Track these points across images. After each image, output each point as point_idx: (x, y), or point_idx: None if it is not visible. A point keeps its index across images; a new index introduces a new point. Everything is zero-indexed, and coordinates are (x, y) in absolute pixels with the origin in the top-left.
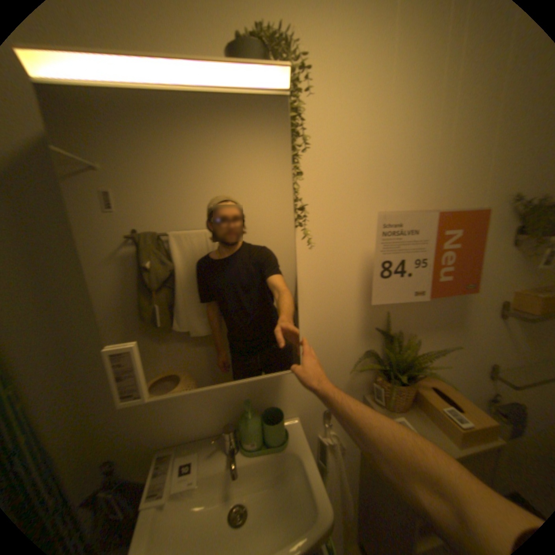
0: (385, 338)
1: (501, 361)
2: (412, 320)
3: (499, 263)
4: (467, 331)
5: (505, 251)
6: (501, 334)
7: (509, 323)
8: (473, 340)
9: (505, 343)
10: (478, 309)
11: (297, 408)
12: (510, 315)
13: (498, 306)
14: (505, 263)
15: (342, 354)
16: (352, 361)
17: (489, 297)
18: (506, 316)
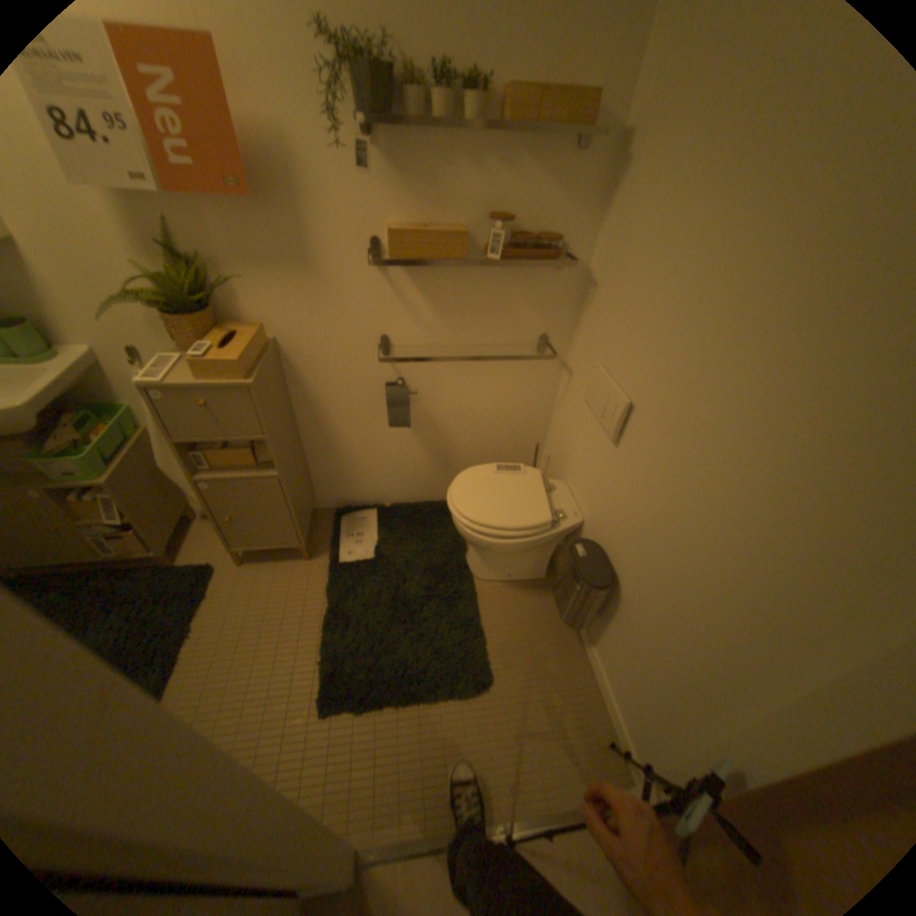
0: (170, 259)
1: (395, 333)
2: (214, 240)
3: (344, 167)
4: (319, 276)
5: (349, 144)
6: (383, 292)
7: (392, 277)
8: (335, 292)
9: (393, 306)
10: (328, 243)
11: (84, 335)
12: (391, 264)
13: (363, 244)
14: (355, 168)
15: (117, 272)
16: (126, 281)
17: (341, 226)
18: (382, 264)
